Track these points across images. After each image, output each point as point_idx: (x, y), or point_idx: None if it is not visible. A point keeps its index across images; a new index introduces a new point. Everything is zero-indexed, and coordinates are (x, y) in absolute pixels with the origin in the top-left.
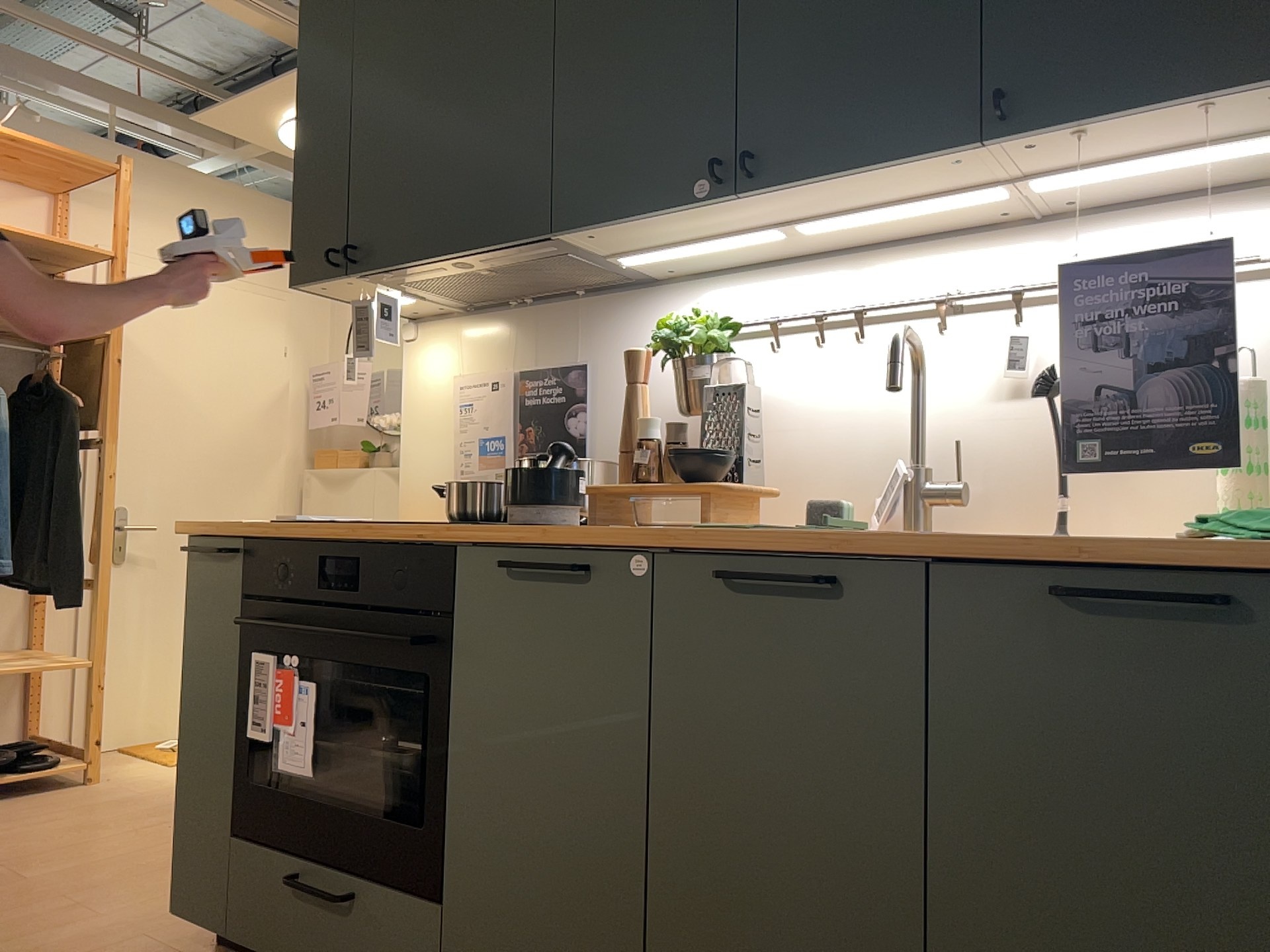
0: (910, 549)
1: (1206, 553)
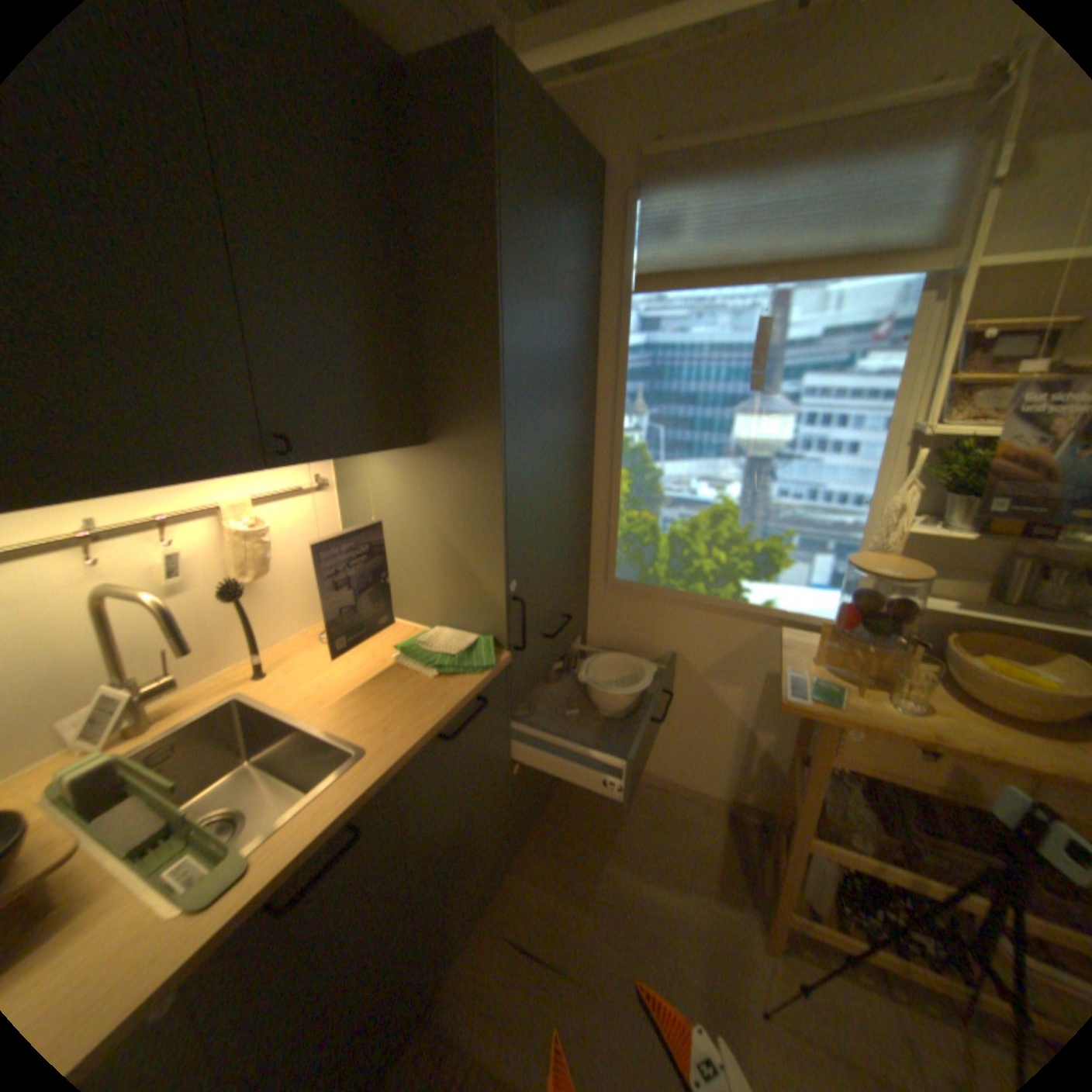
0: (390, 776)
1: (479, 691)
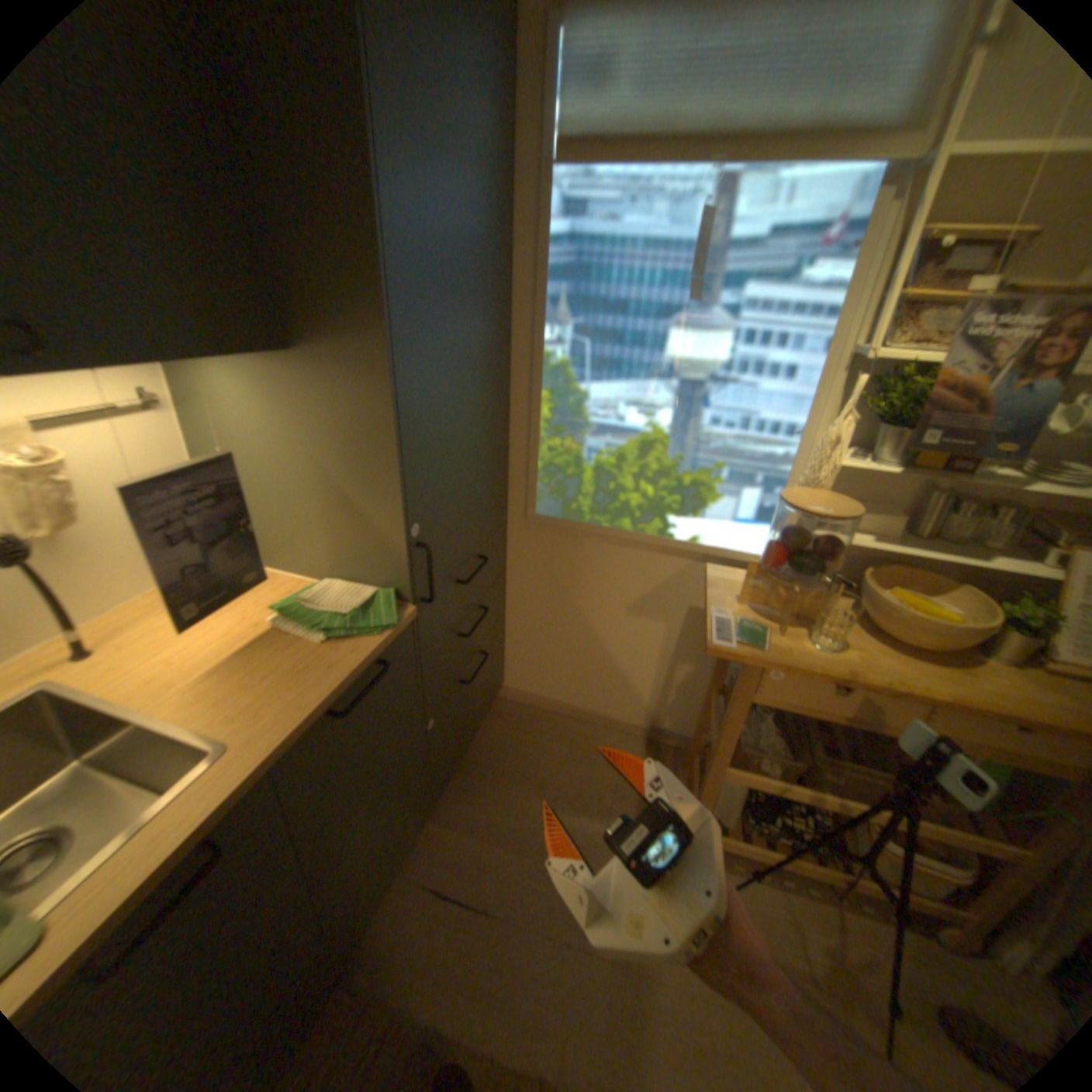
0: (262, 772)
1: (378, 654)
